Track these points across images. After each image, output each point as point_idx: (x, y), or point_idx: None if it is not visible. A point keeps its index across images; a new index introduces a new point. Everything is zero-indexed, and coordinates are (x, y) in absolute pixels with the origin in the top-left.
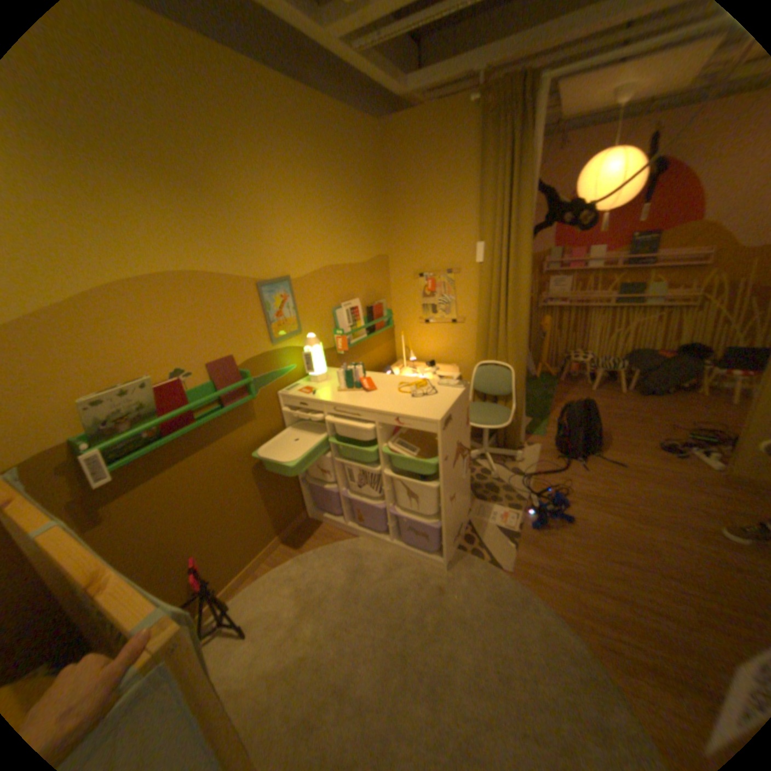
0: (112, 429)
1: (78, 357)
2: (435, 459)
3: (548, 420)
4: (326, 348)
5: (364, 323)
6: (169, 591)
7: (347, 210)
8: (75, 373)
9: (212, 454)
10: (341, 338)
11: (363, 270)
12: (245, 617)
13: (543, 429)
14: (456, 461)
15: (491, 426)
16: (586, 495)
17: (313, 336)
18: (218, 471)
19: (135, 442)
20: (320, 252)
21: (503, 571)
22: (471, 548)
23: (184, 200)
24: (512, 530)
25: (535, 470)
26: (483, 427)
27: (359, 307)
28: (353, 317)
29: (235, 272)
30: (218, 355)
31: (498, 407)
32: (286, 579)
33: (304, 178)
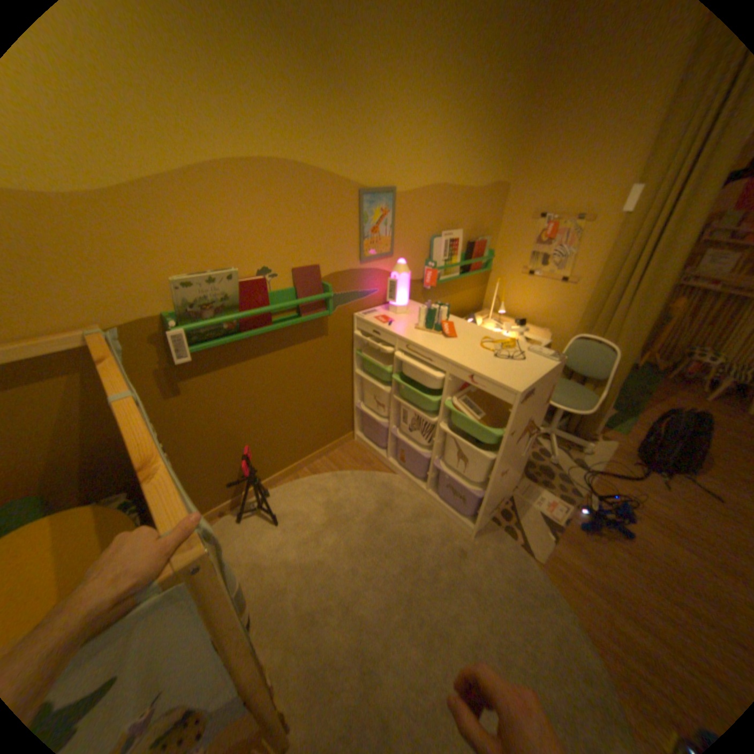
0: (198, 313)
1: (178, 235)
2: (500, 430)
3: (637, 418)
4: (412, 279)
5: (460, 260)
6: (225, 466)
7: (480, 116)
8: (174, 251)
9: (281, 359)
10: (431, 272)
11: (476, 196)
12: (281, 508)
13: (628, 427)
14: (522, 438)
15: (571, 408)
16: (658, 516)
17: (403, 263)
18: (283, 377)
19: (215, 331)
20: (435, 166)
21: (534, 559)
22: (506, 524)
23: (304, 73)
24: (557, 523)
25: (604, 469)
26: (560, 407)
27: (459, 240)
28: (450, 250)
29: (340, 173)
30: (305, 262)
31: (584, 390)
32: (322, 488)
33: (441, 64)
